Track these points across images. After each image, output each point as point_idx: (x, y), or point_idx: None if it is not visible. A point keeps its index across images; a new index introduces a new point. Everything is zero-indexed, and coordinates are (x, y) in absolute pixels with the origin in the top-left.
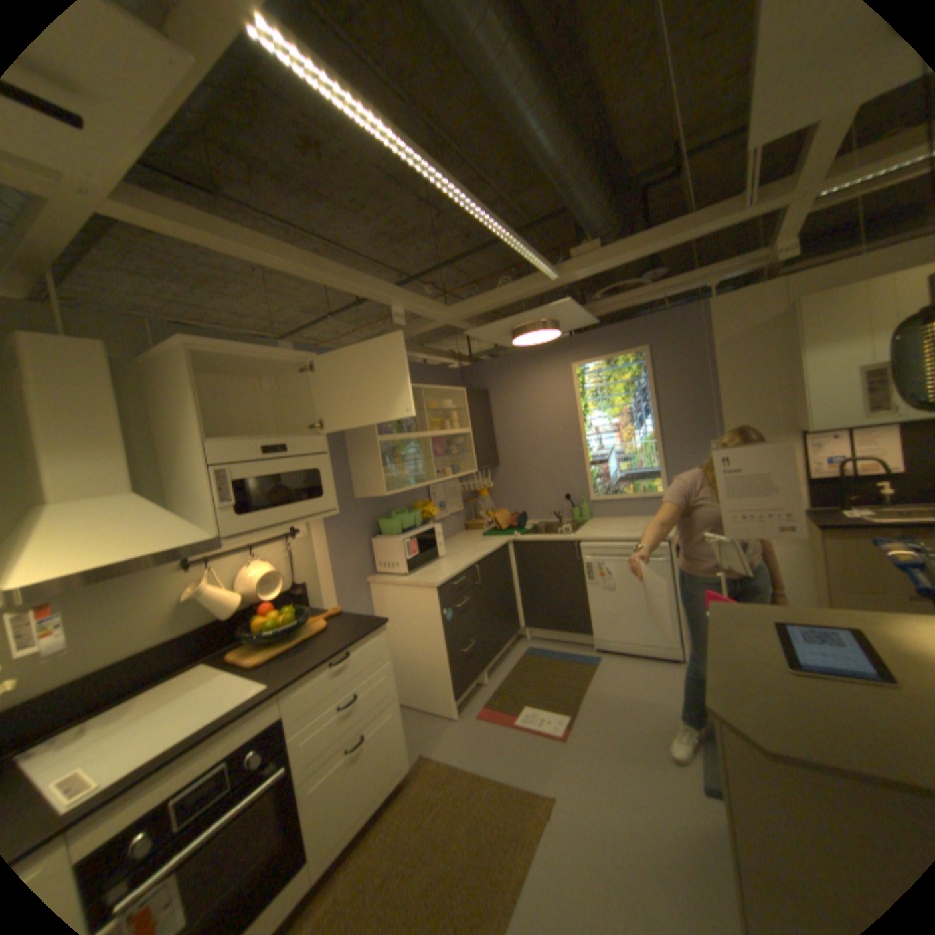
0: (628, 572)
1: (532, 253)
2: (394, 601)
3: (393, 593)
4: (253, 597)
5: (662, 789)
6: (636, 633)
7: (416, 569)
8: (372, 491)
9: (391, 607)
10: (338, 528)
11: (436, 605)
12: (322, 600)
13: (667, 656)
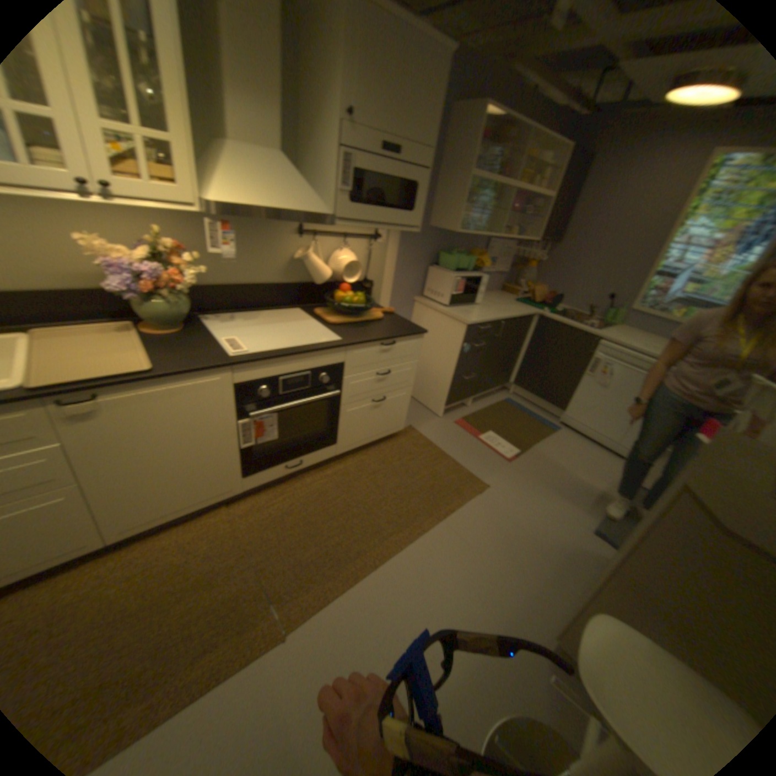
0: (631, 380)
1: None
2: (430, 322)
3: (431, 316)
4: (340, 275)
5: (566, 516)
6: (604, 425)
7: (455, 305)
8: (448, 223)
9: (426, 326)
10: (410, 246)
11: (462, 338)
12: (381, 299)
13: (618, 450)
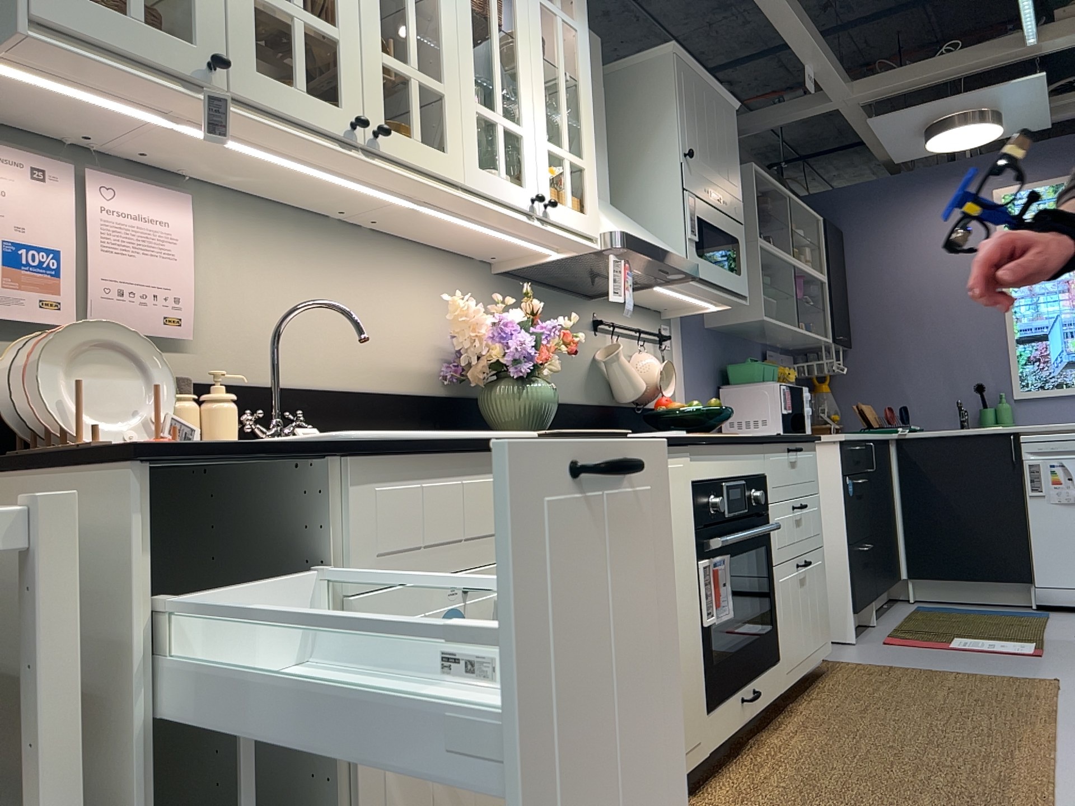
0: None
1: (1031, 2)
2: None
3: None
4: (651, 389)
5: None
6: None
7: None
8: (741, 314)
9: None
10: (694, 357)
11: (838, 468)
12: None
13: None
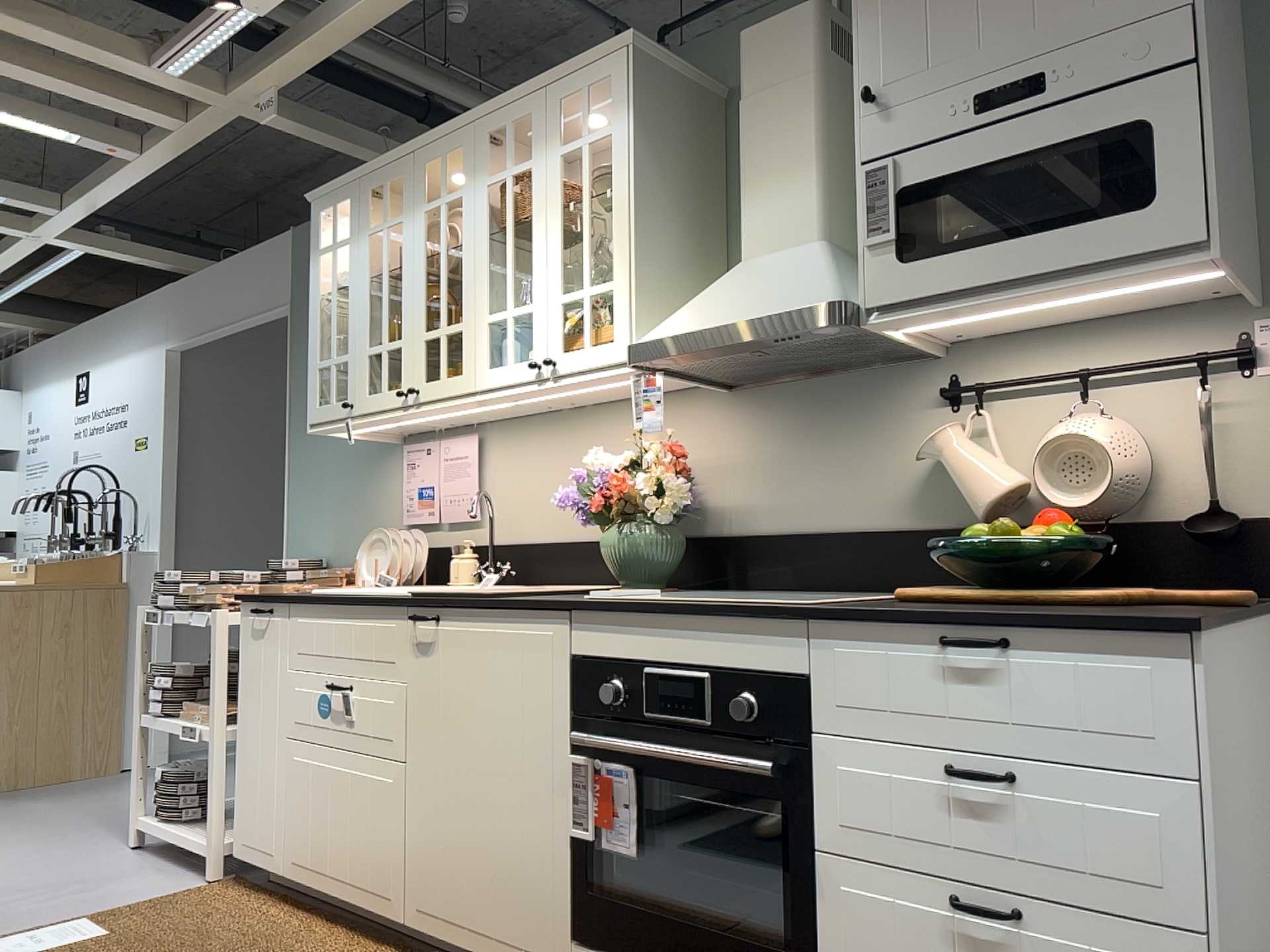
0: None
1: None
2: None
3: None
4: (1052, 491)
5: None
6: None
7: None
8: None
9: None
10: None
11: None
12: None
13: None
